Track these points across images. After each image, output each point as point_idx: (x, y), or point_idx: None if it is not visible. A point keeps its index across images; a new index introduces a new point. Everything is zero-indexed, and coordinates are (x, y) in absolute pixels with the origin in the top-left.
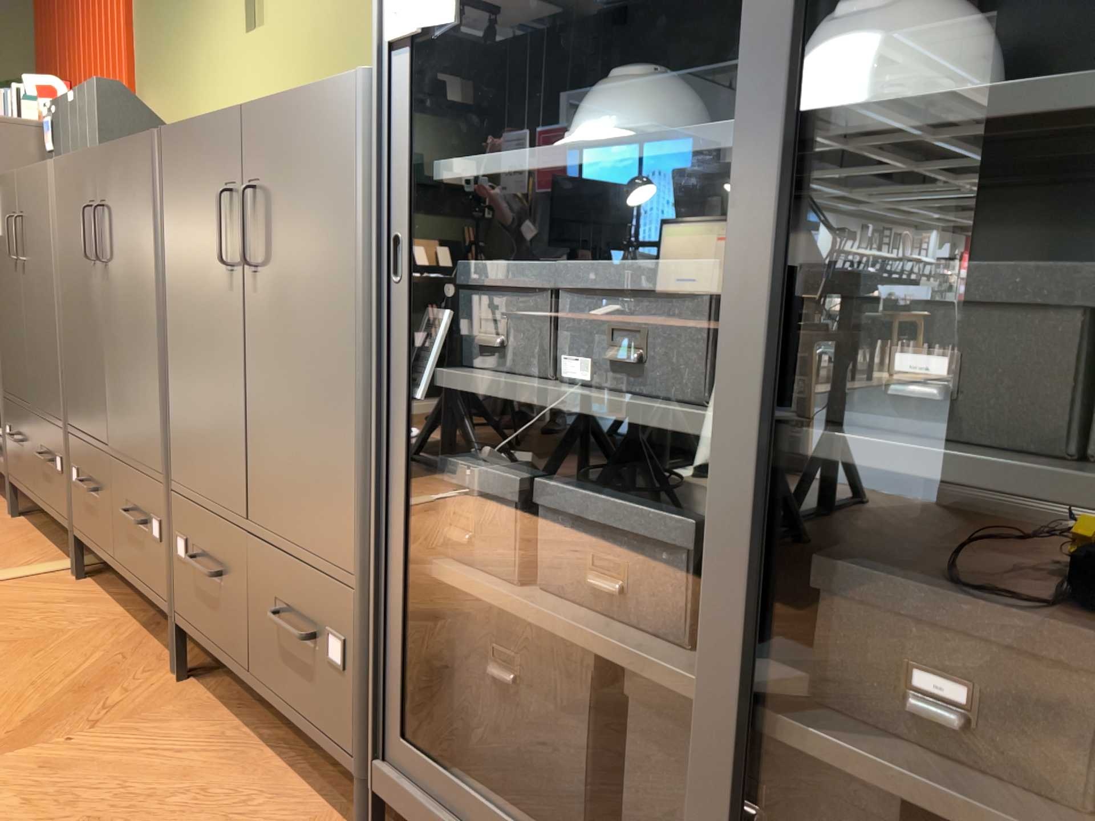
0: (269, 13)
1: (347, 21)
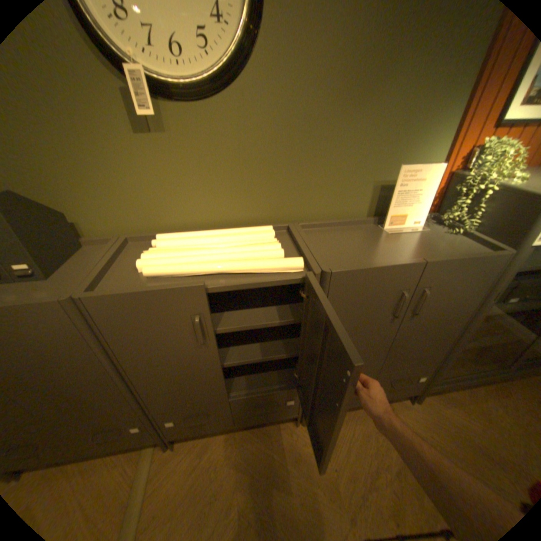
0: (172, 121)
1: (278, 147)
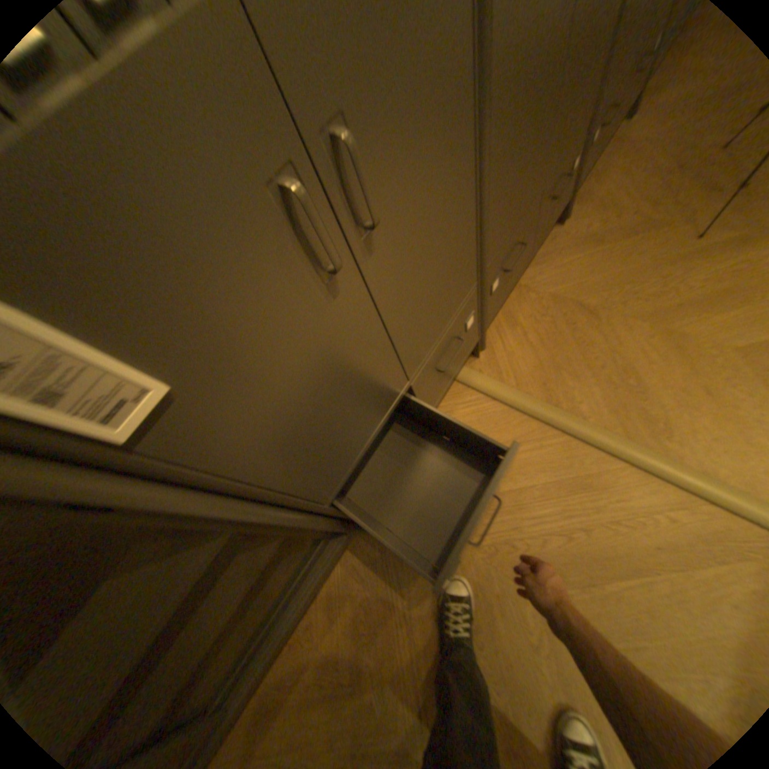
0: None
1: None
